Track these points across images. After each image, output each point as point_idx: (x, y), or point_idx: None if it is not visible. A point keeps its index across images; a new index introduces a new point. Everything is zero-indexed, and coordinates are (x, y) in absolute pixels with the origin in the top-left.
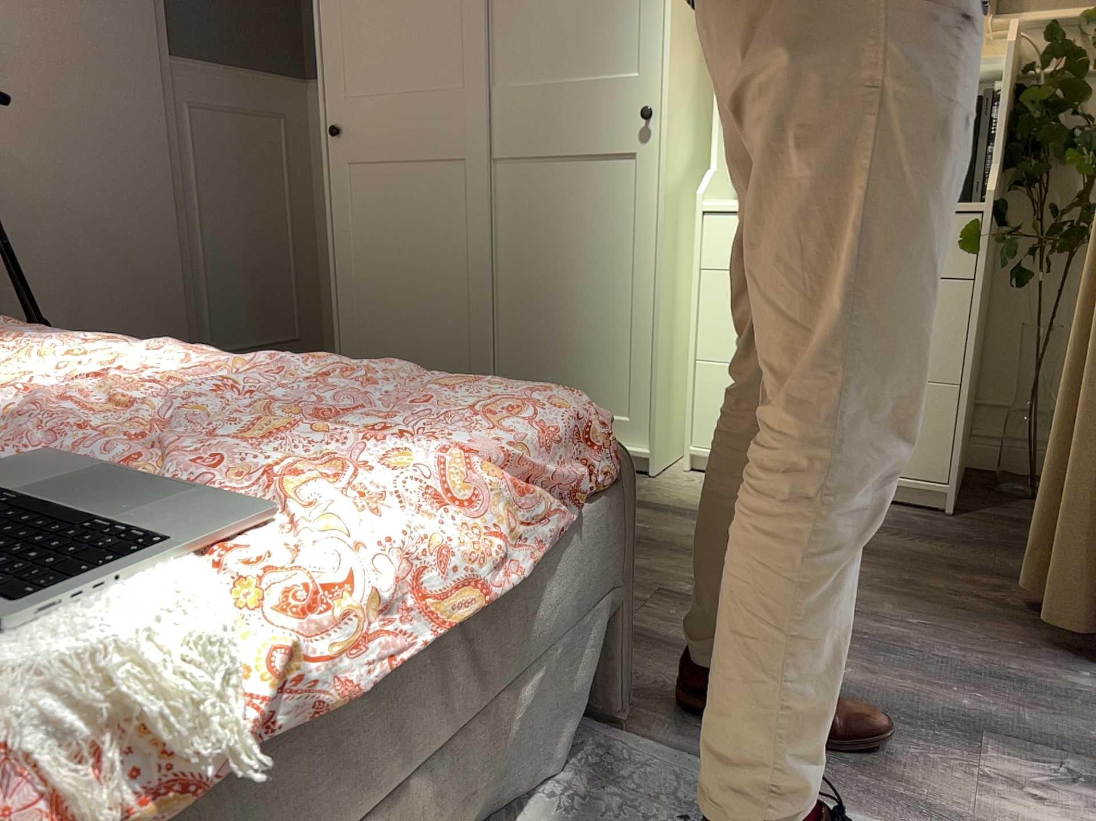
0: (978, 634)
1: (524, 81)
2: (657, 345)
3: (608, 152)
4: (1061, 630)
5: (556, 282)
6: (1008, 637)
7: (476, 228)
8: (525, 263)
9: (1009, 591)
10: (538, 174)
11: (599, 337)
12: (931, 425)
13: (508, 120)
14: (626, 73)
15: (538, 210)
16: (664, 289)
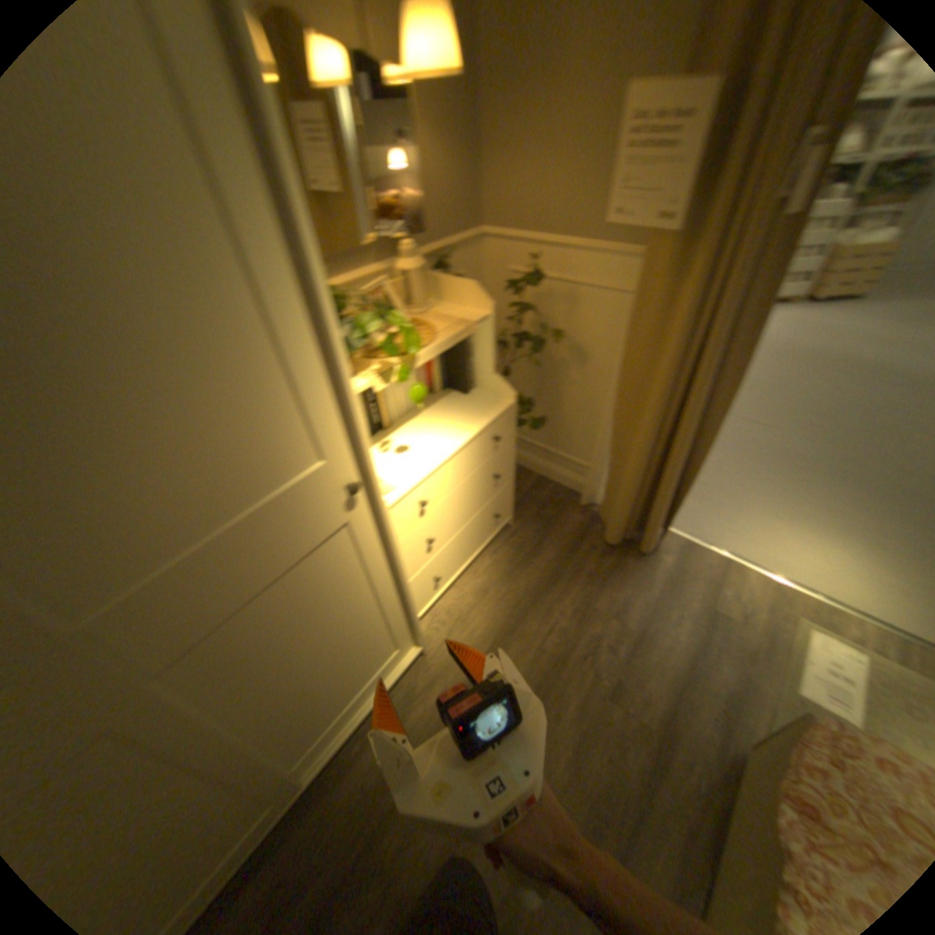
0: (632, 571)
1: (157, 569)
2: (414, 604)
3: (325, 539)
4: (625, 543)
5: (312, 660)
6: (633, 563)
7: (197, 738)
8: (270, 686)
9: (592, 542)
10: (247, 621)
11: (365, 643)
12: (505, 502)
13: (160, 624)
14: (315, 466)
15: (265, 642)
16: (403, 574)
